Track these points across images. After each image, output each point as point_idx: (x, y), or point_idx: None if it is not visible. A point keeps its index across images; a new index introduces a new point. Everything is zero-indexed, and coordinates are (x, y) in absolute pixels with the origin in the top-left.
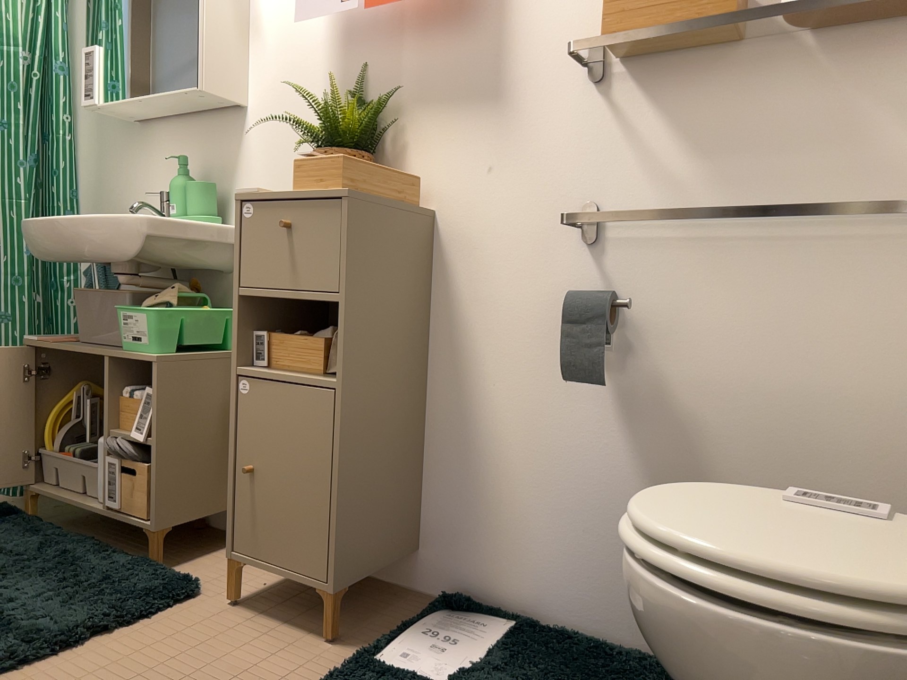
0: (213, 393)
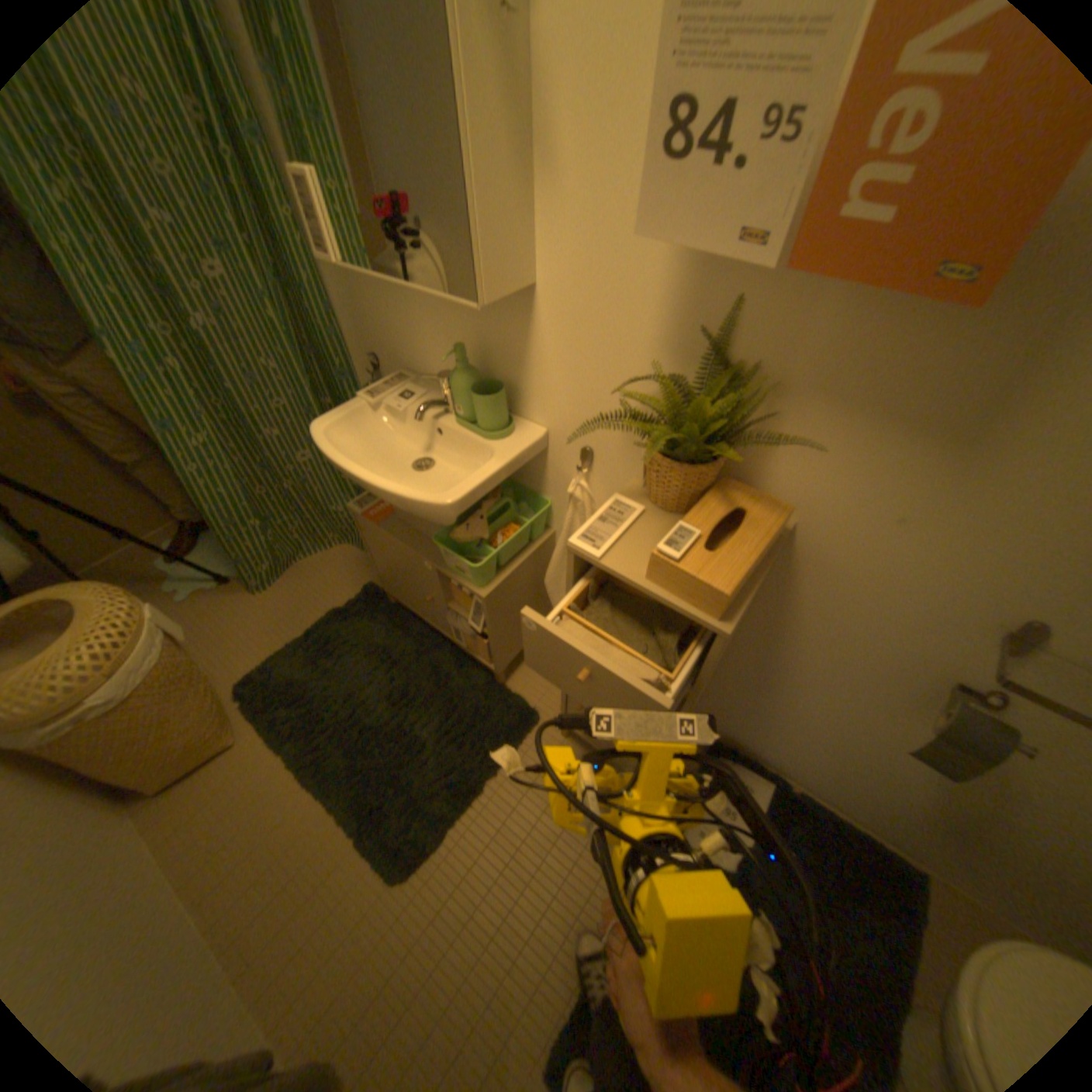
0: (524, 588)
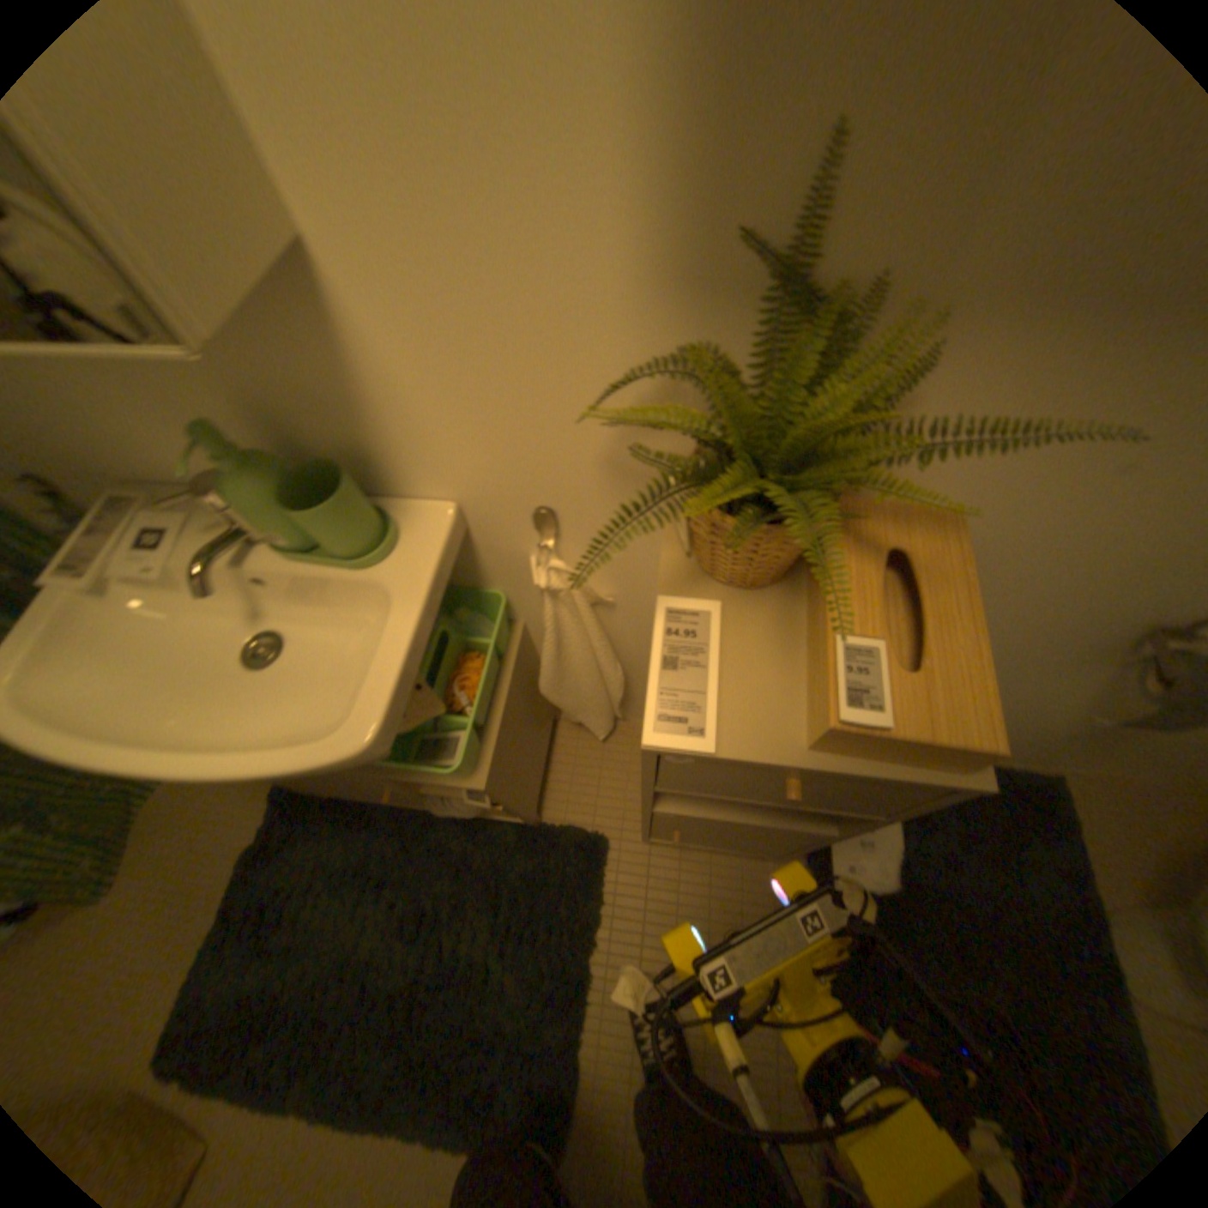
0: (519, 720)
